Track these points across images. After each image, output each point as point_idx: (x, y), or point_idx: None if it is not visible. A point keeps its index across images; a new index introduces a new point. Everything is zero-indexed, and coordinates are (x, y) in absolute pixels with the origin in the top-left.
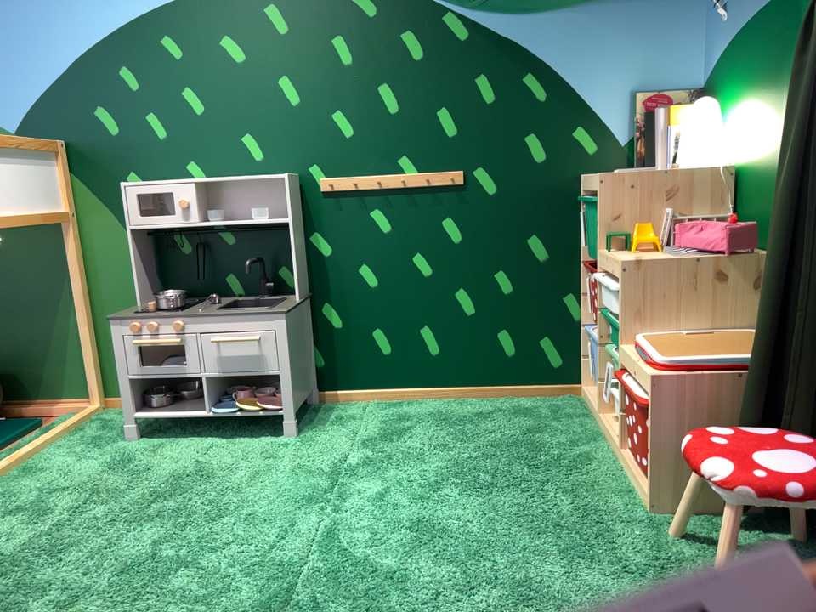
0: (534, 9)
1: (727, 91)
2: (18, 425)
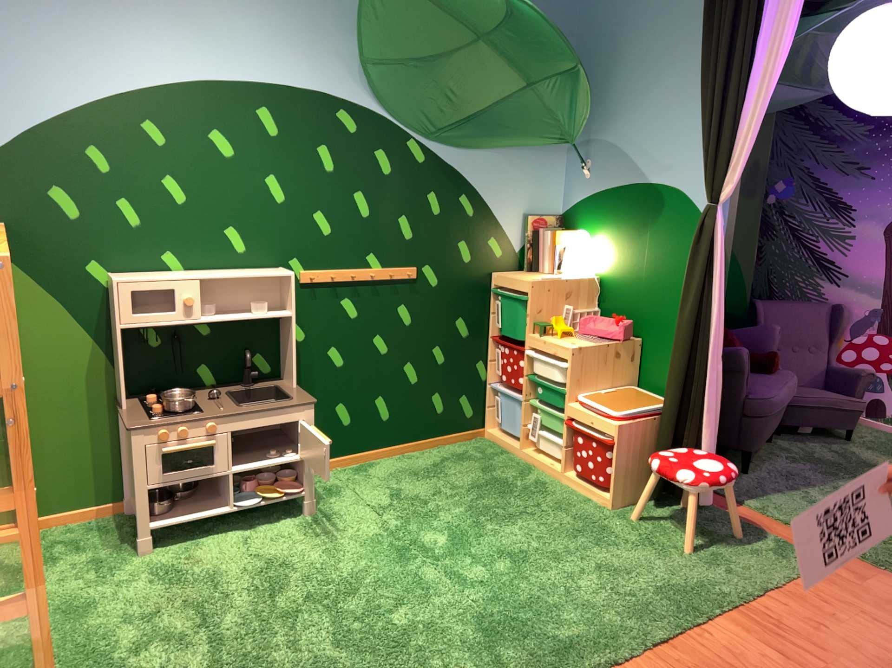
0: (470, 150)
1: (587, 227)
2: None
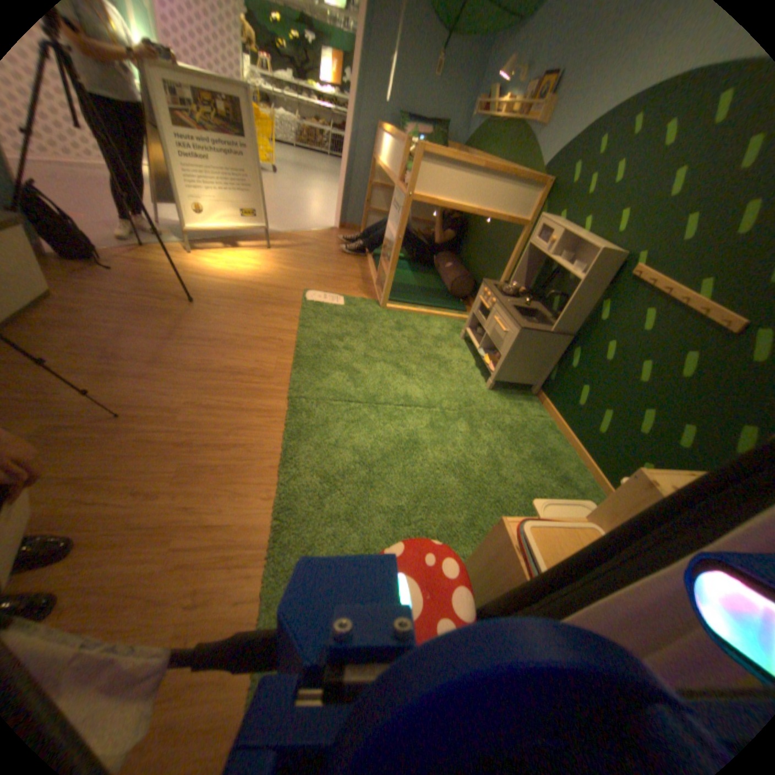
0: None
1: None
2: (462, 307)
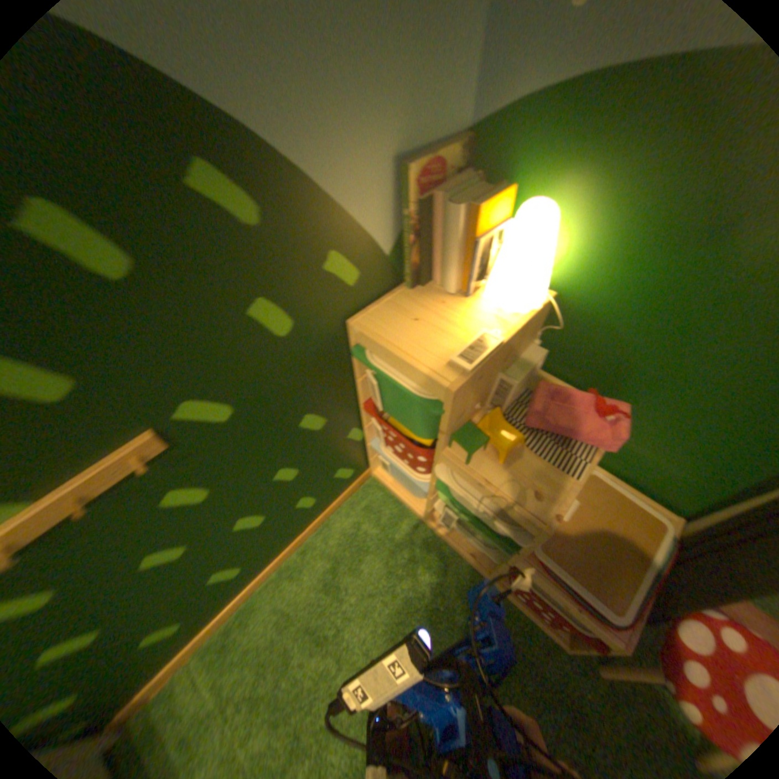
0: None
1: (558, 172)
2: None
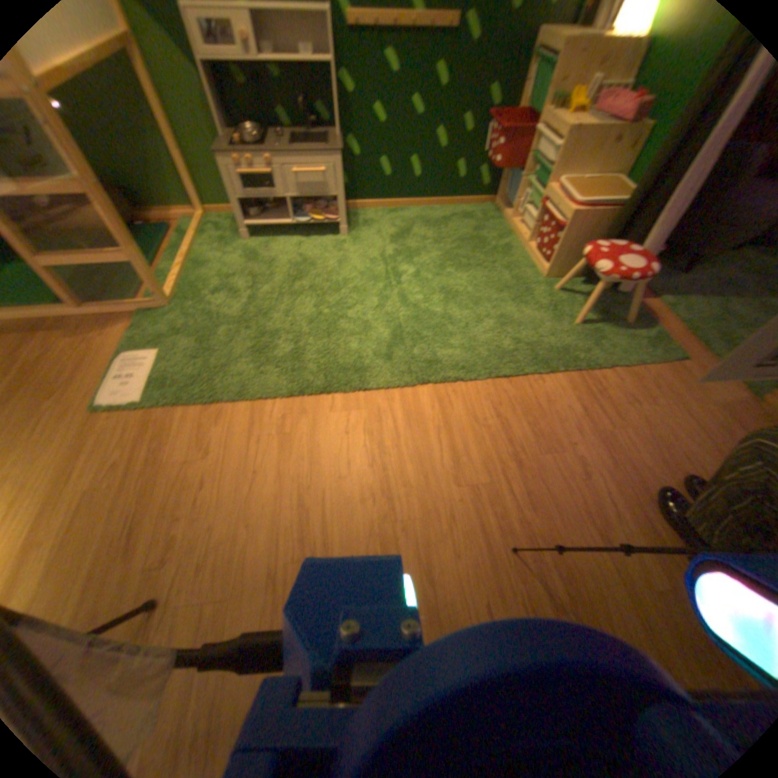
0: None
1: None
2: (148, 226)
